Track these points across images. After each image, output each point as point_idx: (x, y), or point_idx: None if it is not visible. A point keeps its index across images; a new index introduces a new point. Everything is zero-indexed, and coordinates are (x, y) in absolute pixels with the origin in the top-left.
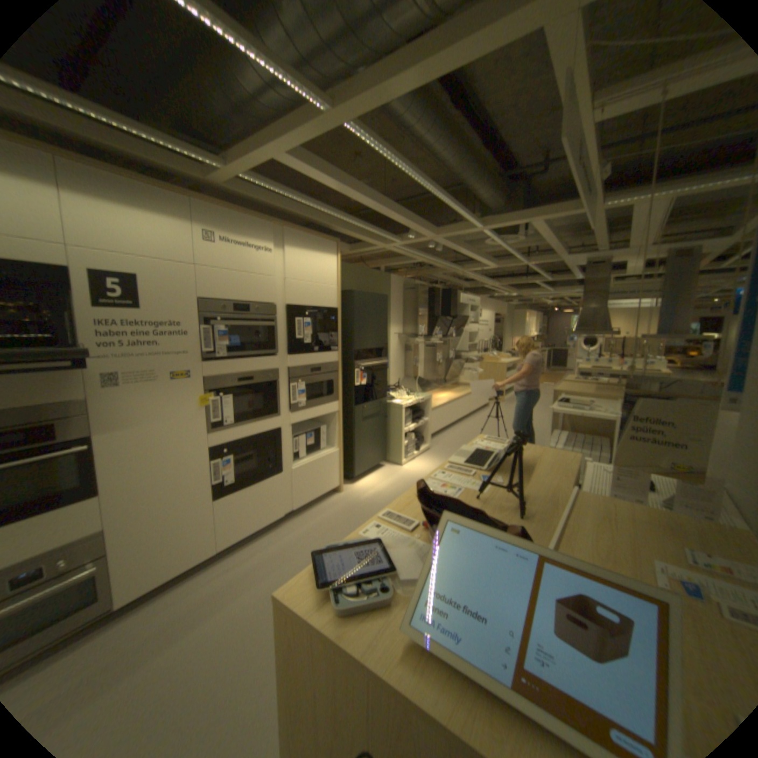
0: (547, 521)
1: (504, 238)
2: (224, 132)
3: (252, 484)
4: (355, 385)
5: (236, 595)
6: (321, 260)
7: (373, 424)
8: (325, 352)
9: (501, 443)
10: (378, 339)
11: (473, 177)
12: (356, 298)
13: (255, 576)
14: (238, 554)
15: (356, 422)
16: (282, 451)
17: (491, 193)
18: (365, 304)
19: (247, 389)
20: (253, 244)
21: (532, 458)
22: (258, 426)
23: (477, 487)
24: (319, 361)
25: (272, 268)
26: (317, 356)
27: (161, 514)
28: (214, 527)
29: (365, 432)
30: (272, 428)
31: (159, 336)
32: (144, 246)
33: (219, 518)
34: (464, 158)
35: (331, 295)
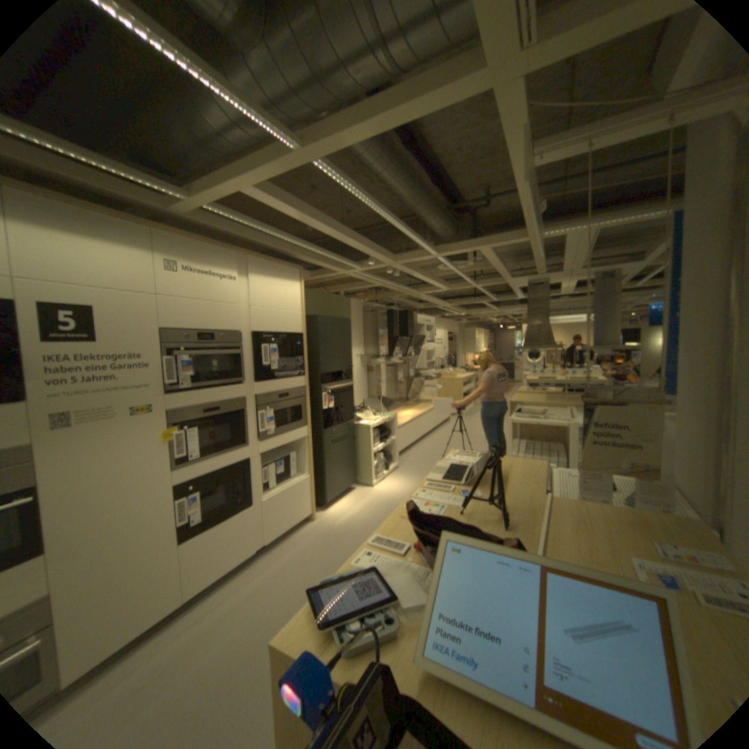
0: (529, 530)
1: (455, 263)
2: (187, 164)
3: (221, 521)
4: (323, 409)
5: (208, 650)
6: (285, 286)
7: (343, 447)
8: (292, 377)
9: (473, 457)
10: (343, 362)
11: (426, 210)
12: (320, 323)
13: (228, 624)
14: (206, 602)
15: (326, 446)
16: (252, 483)
17: (442, 223)
18: (329, 328)
19: (213, 420)
20: (217, 272)
21: (504, 468)
22: (225, 458)
23: (459, 503)
24: (287, 387)
25: (237, 296)
26: (284, 381)
27: (119, 567)
28: (179, 574)
29: (335, 455)
30: (241, 459)
31: (117, 369)
32: (101, 276)
33: (185, 563)
34: (418, 193)
35: (296, 321)
